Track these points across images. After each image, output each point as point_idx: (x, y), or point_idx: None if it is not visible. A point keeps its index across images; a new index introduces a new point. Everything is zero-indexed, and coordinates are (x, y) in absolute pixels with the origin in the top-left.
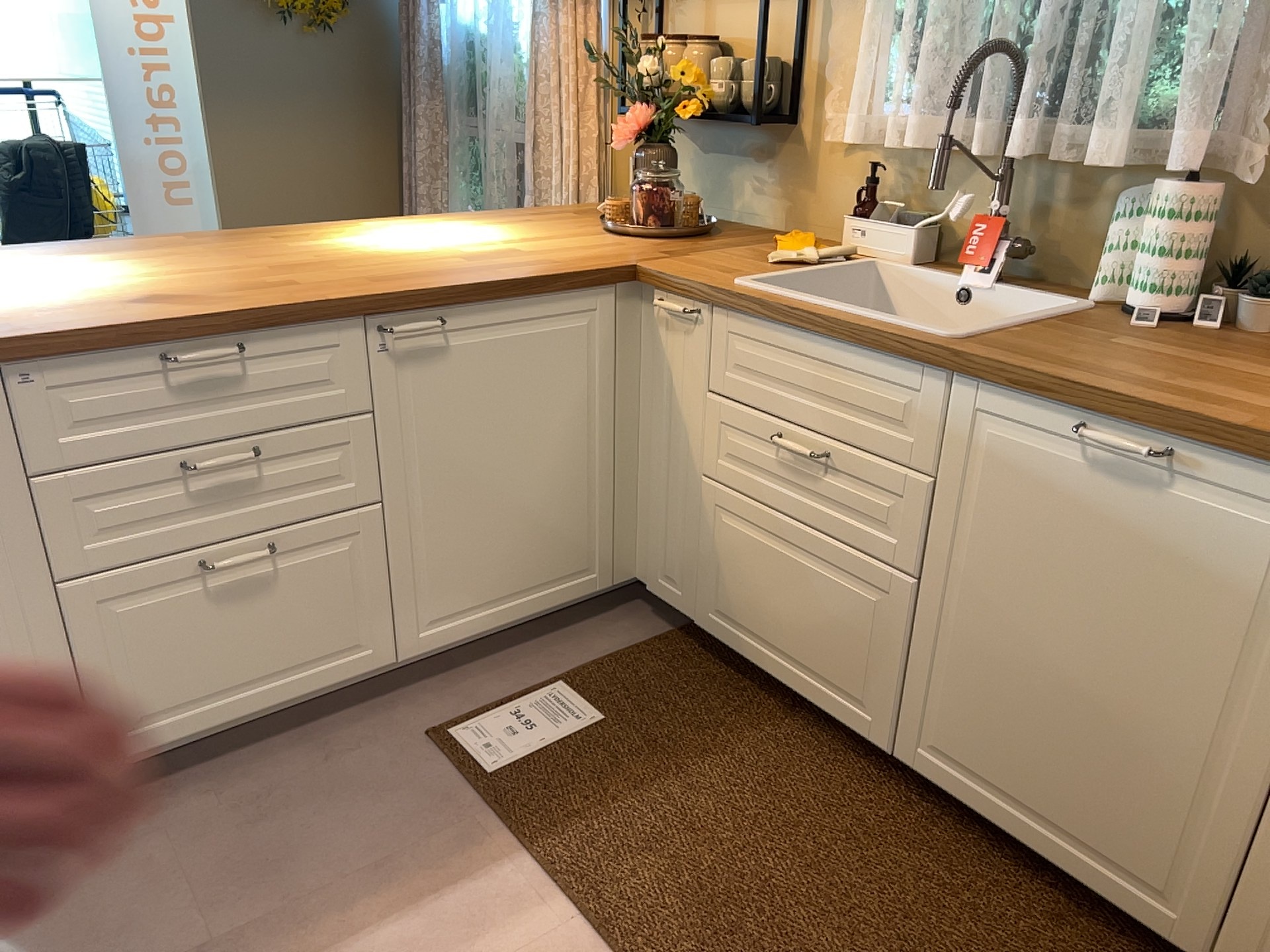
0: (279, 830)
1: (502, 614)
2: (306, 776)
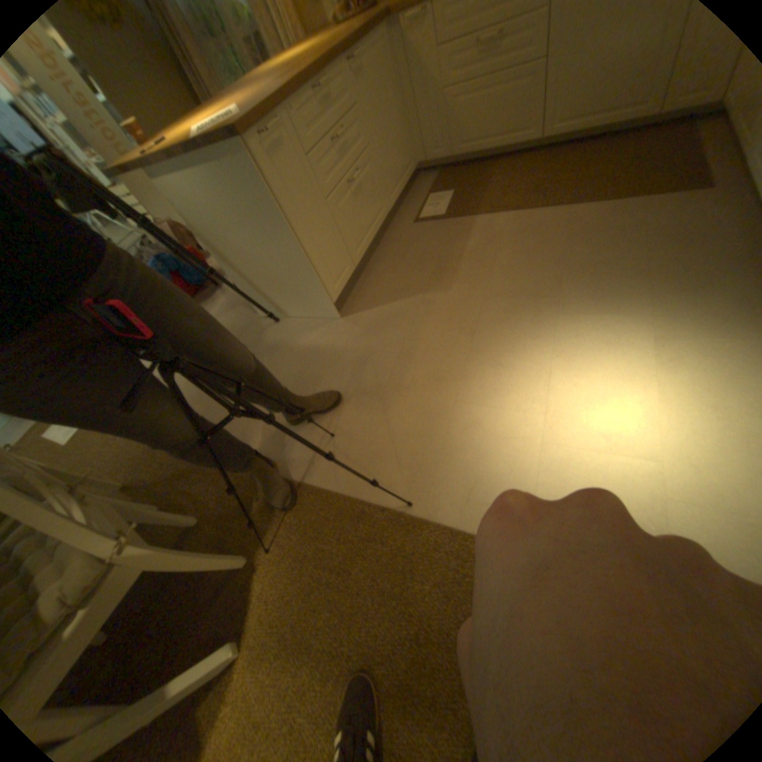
0: (411, 253)
1: (401, 183)
2: (399, 245)
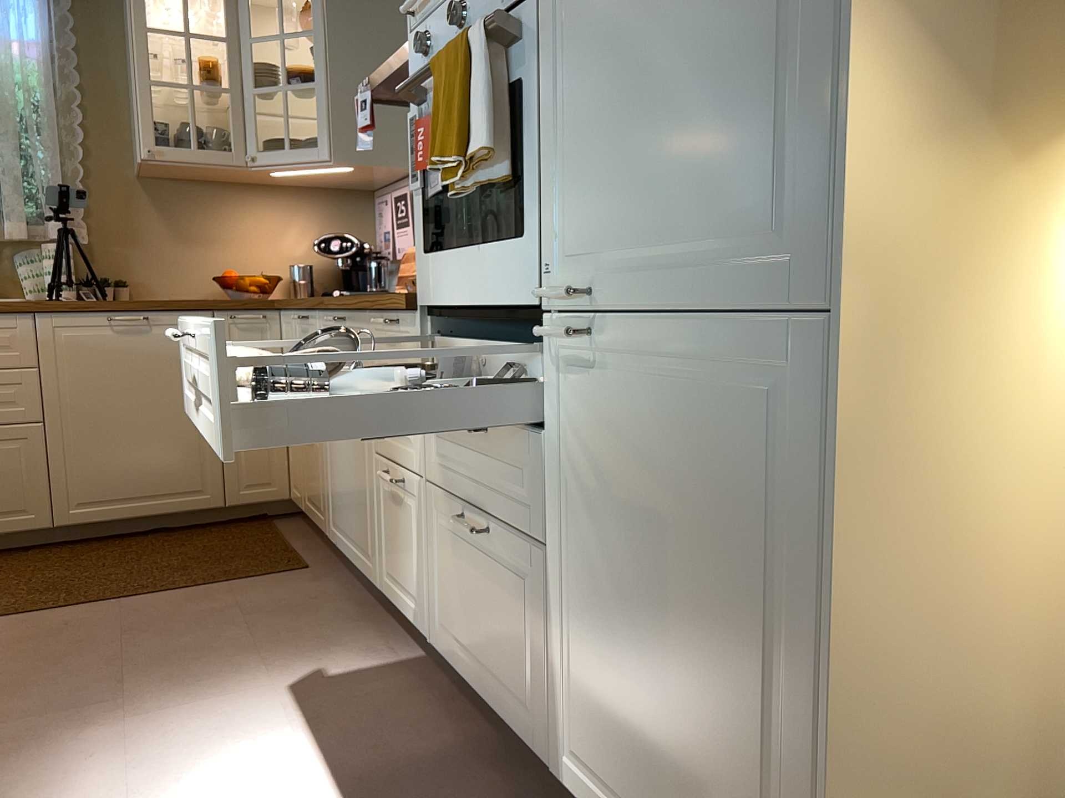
0: None
1: None
2: None
